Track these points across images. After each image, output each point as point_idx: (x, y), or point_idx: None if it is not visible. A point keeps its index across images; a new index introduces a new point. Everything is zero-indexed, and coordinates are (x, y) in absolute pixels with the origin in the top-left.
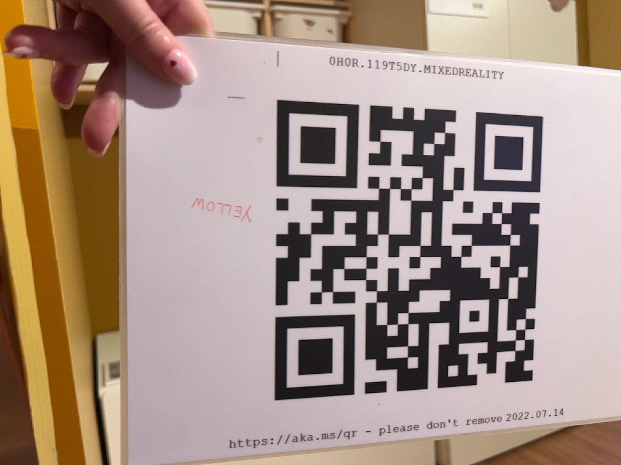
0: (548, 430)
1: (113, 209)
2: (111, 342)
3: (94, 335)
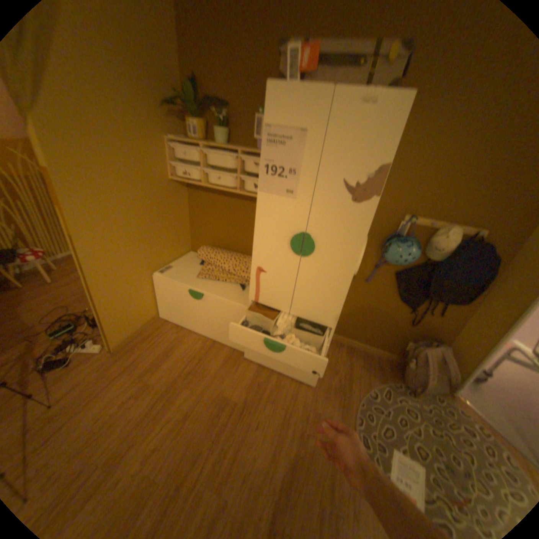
0: (290, 376)
1: (198, 216)
2: (187, 257)
3: (190, 252)
